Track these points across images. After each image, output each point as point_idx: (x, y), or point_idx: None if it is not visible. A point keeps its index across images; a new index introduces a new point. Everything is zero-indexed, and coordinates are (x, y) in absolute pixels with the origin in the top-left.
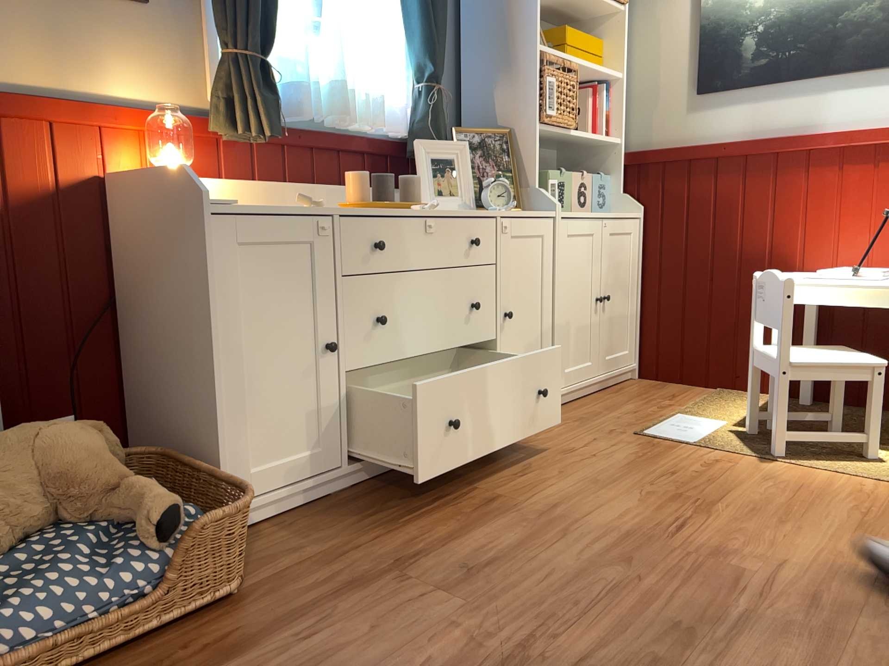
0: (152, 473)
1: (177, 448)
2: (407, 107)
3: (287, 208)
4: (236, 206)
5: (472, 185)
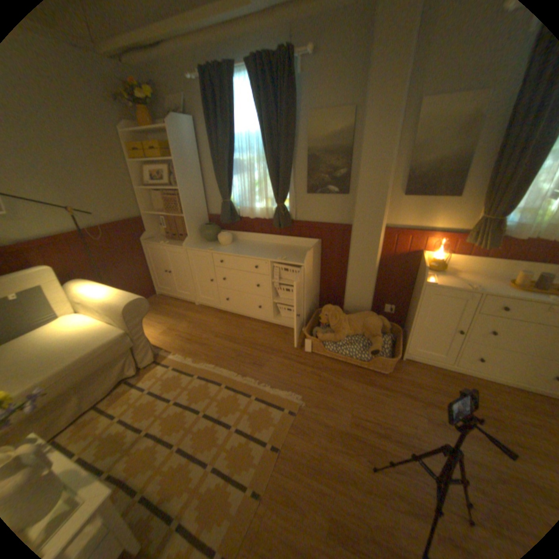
0: (397, 333)
1: (407, 331)
2: None
3: (465, 286)
4: (441, 282)
5: None
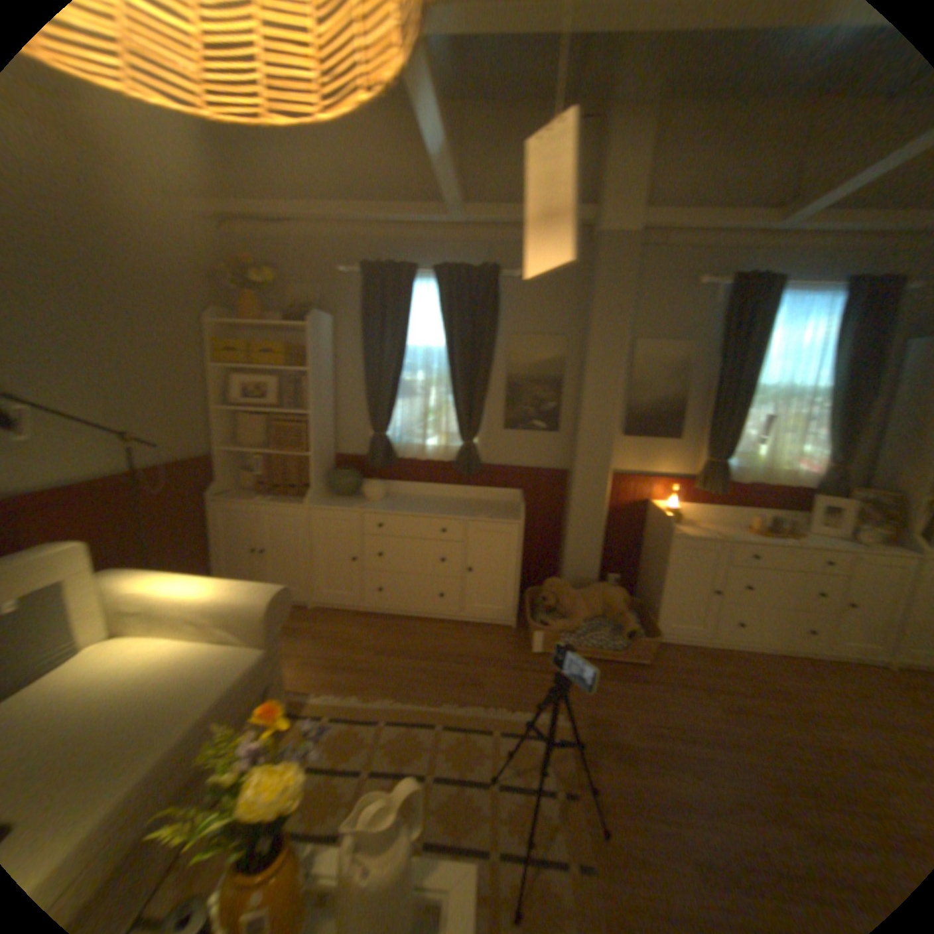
0: (638, 610)
1: (649, 604)
2: (824, 472)
3: (712, 535)
4: (689, 534)
5: (853, 527)
